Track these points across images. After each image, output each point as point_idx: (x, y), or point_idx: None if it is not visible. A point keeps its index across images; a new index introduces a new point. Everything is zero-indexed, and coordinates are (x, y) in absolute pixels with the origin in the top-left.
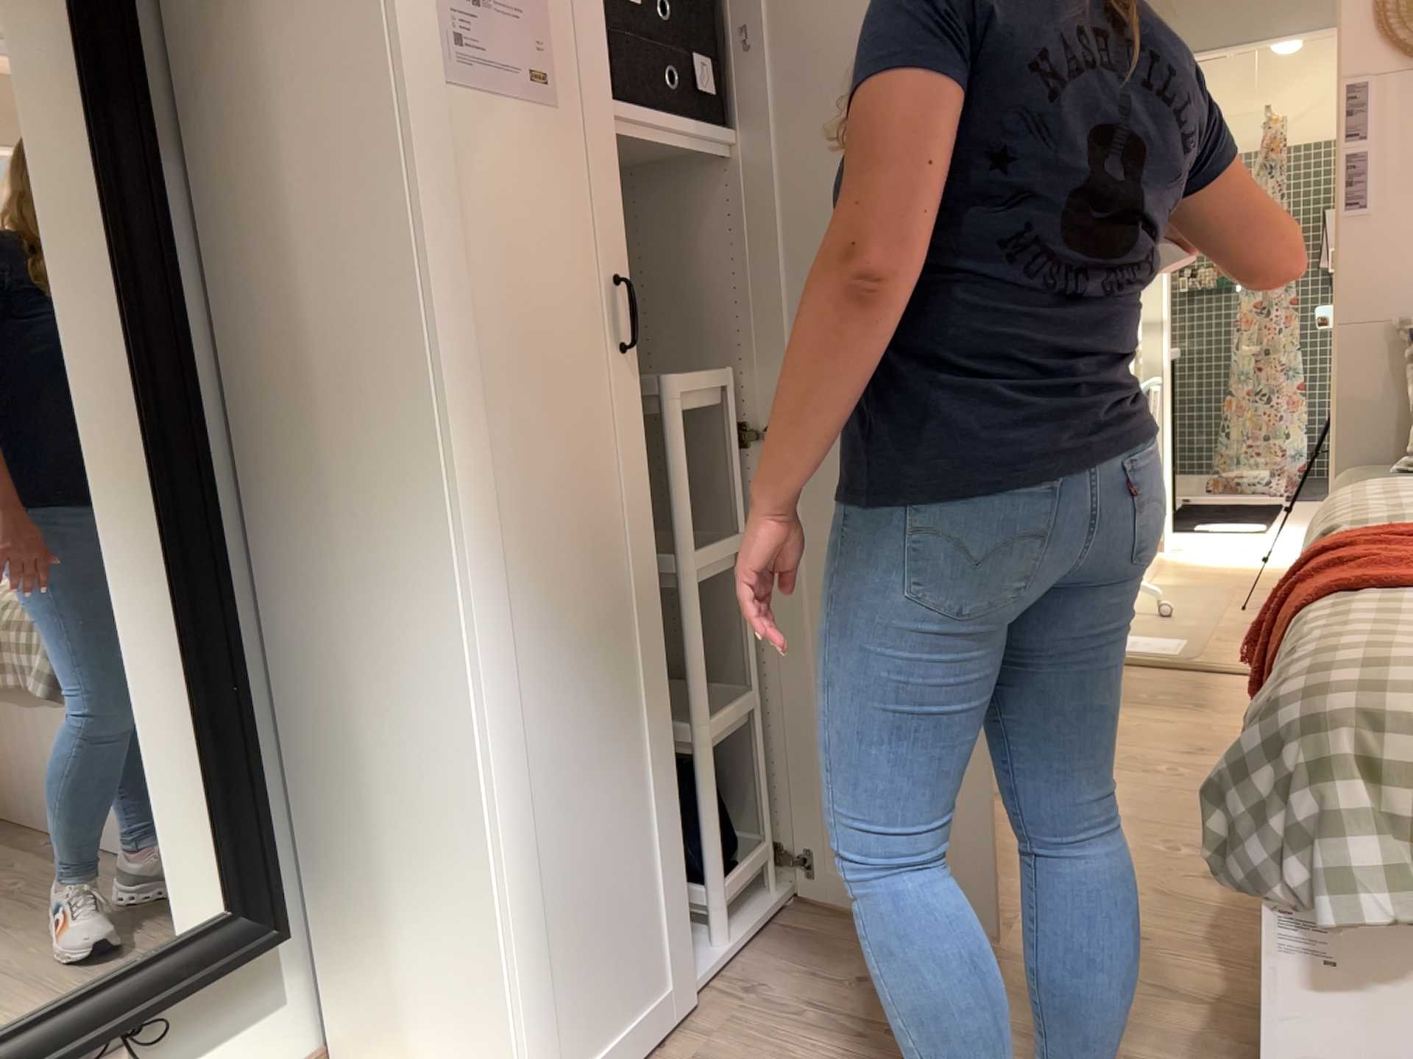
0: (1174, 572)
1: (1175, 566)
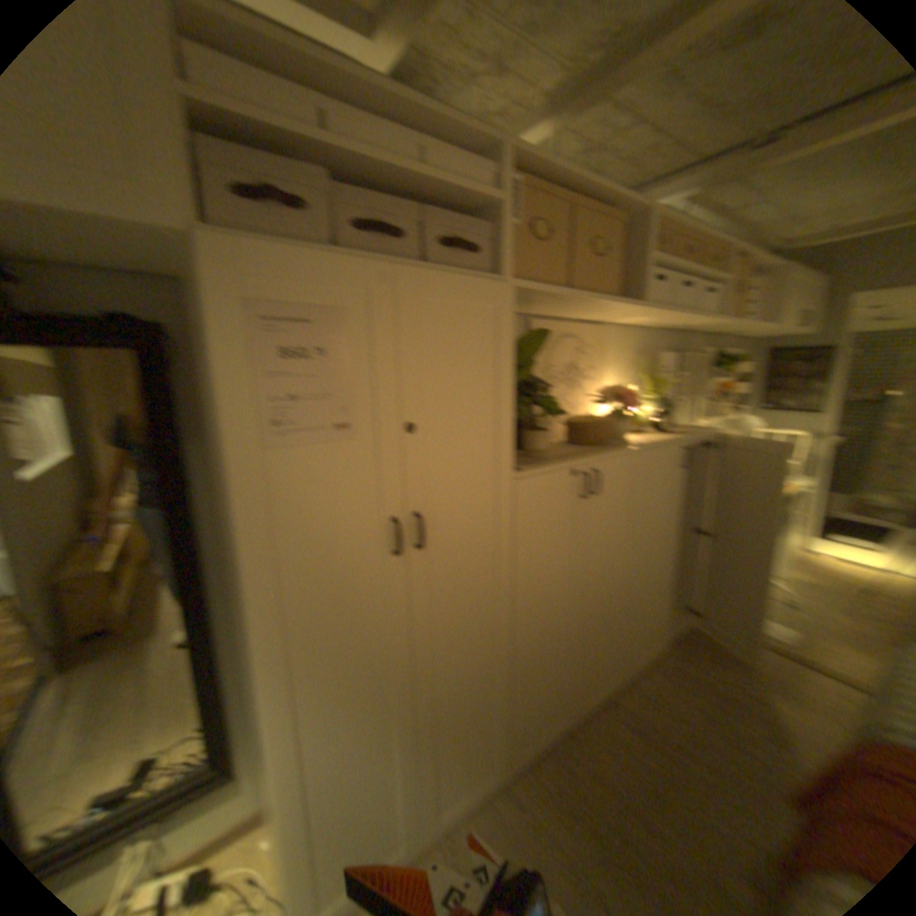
0: (811, 576)
1: (813, 571)
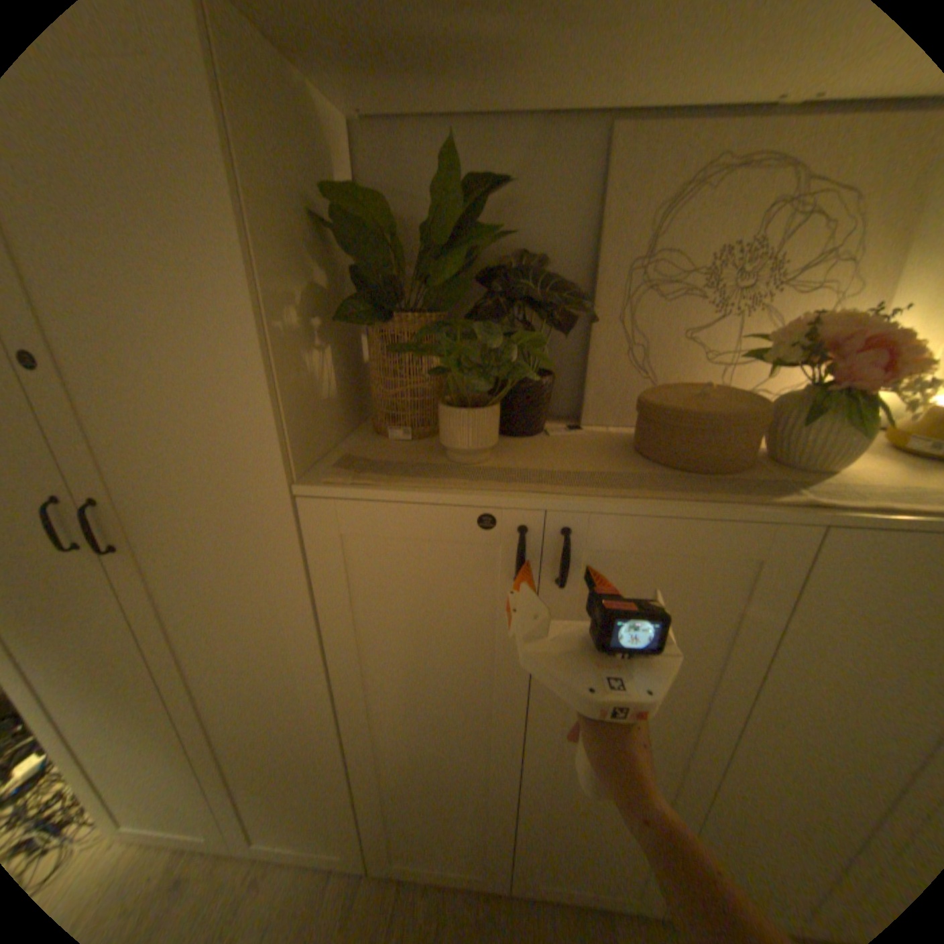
0: None
1: None
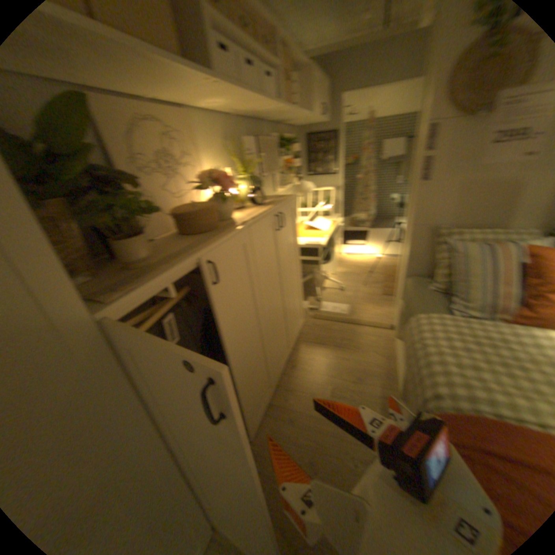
0: (345, 267)
1: (345, 264)
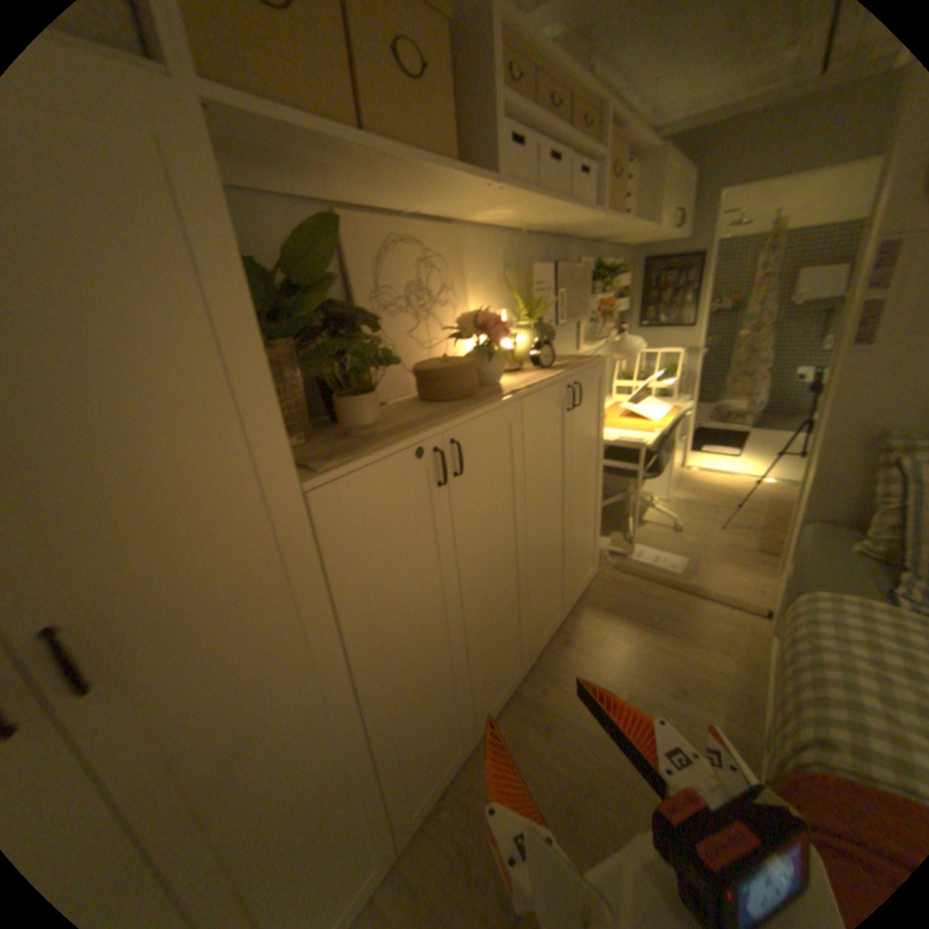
0: (688, 491)
1: (690, 486)
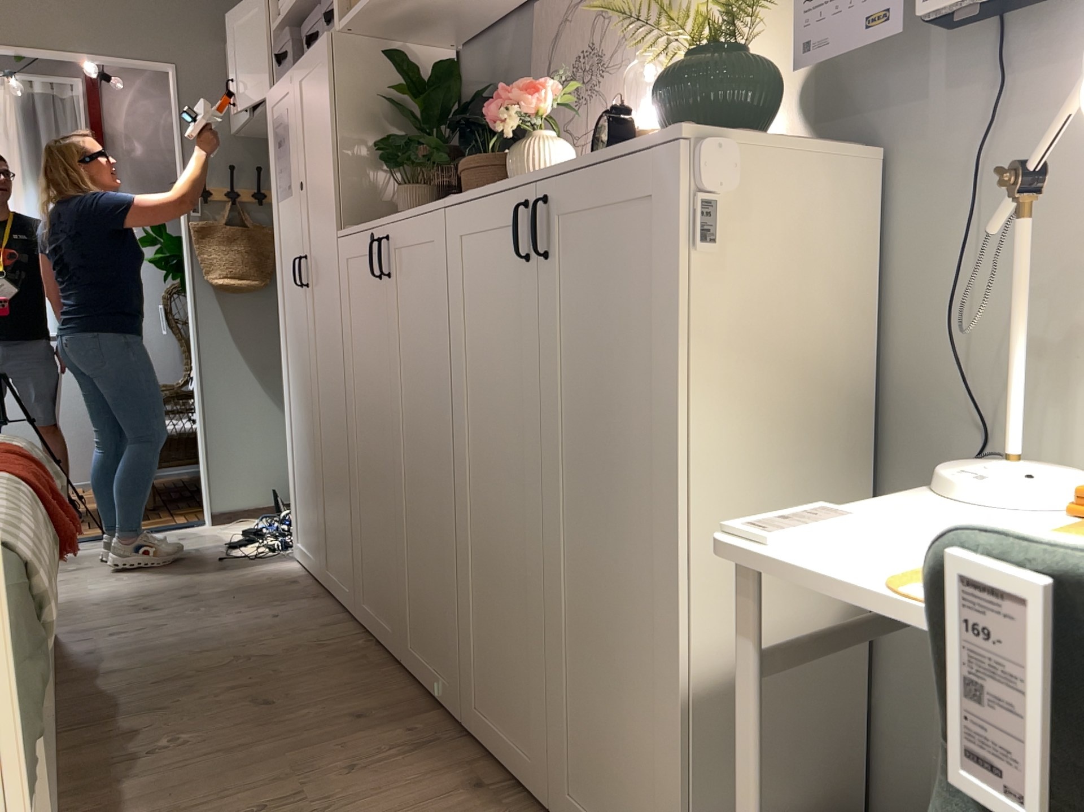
0: None
1: None
